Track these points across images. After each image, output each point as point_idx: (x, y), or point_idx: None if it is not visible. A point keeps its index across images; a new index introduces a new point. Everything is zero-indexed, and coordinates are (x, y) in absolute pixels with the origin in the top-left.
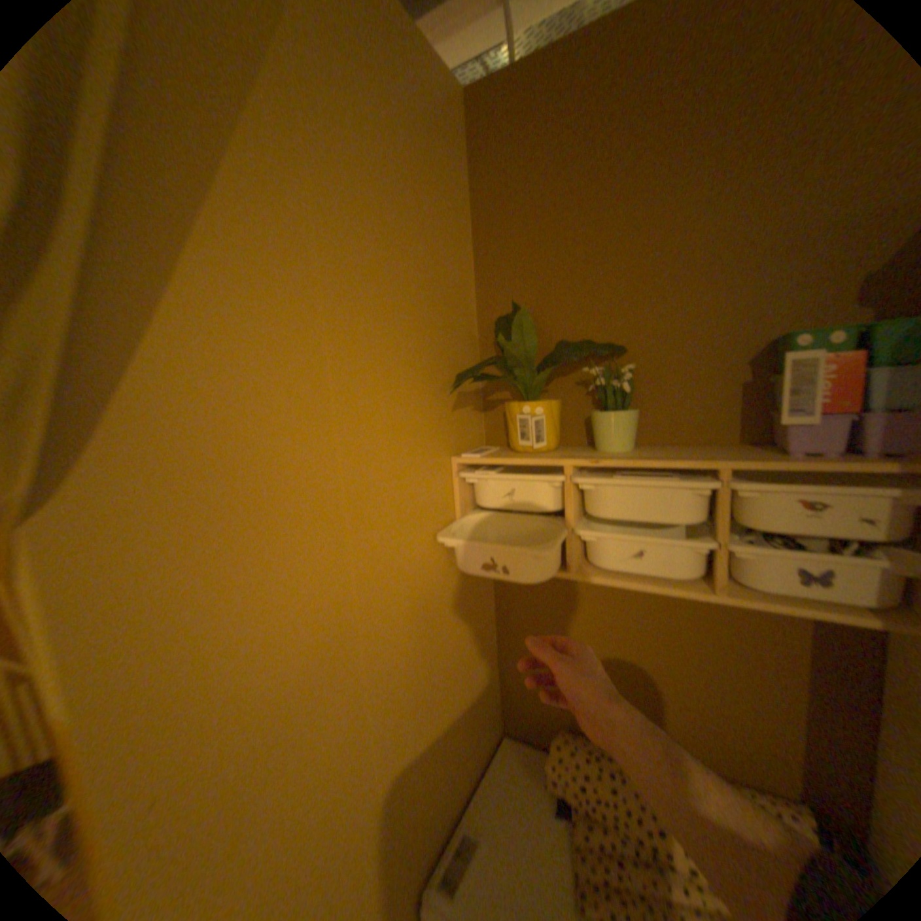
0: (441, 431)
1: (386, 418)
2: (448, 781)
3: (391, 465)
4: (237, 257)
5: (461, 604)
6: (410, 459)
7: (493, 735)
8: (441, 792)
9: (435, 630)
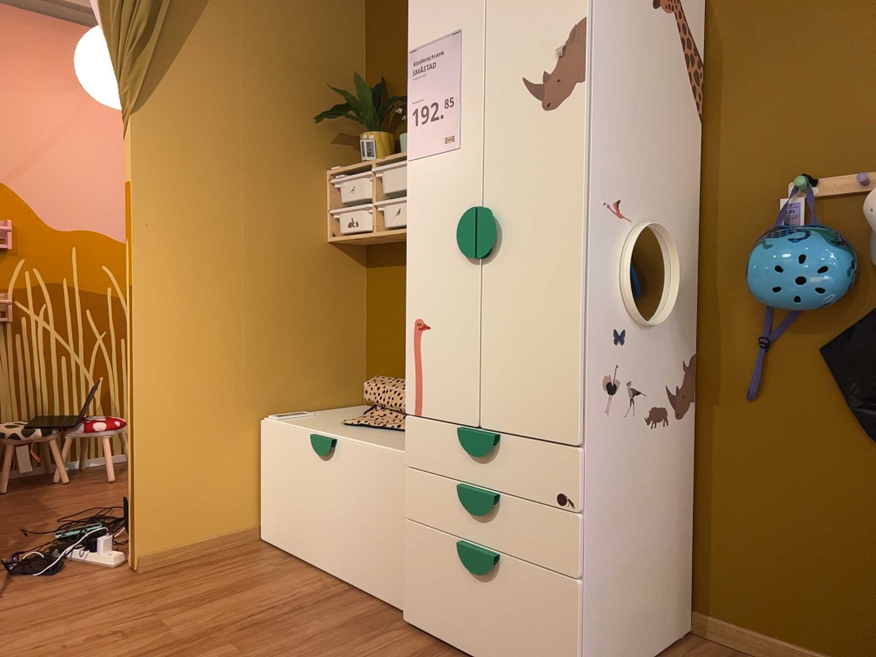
0: (319, 152)
1: (274, 130)
2: (297, 378)
3: (274, 156)
4: (205, 47)
5: (325, 271)
6: (290, 158)
7: (352, 396)
8: (290, 379)
9: (297, 269)
